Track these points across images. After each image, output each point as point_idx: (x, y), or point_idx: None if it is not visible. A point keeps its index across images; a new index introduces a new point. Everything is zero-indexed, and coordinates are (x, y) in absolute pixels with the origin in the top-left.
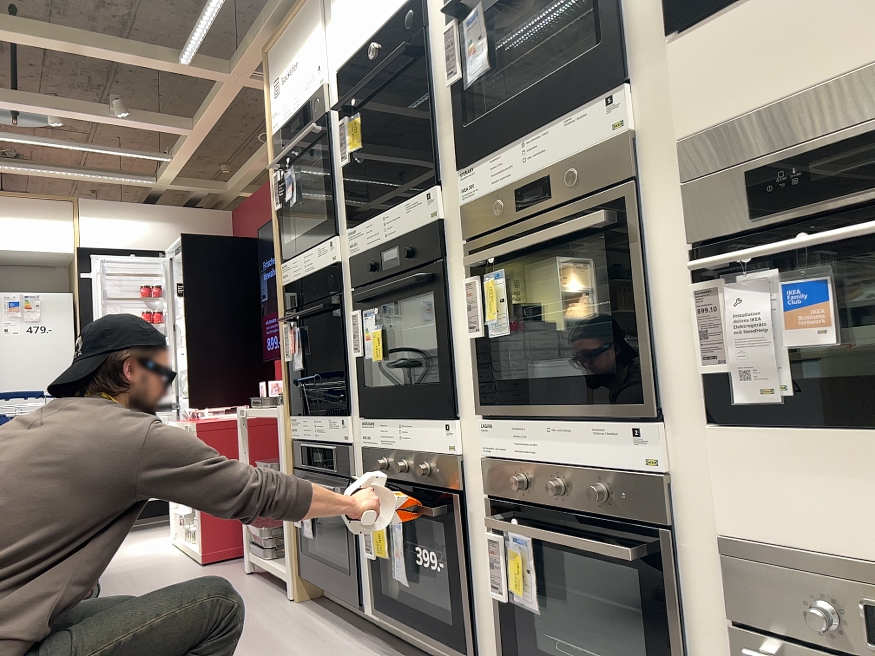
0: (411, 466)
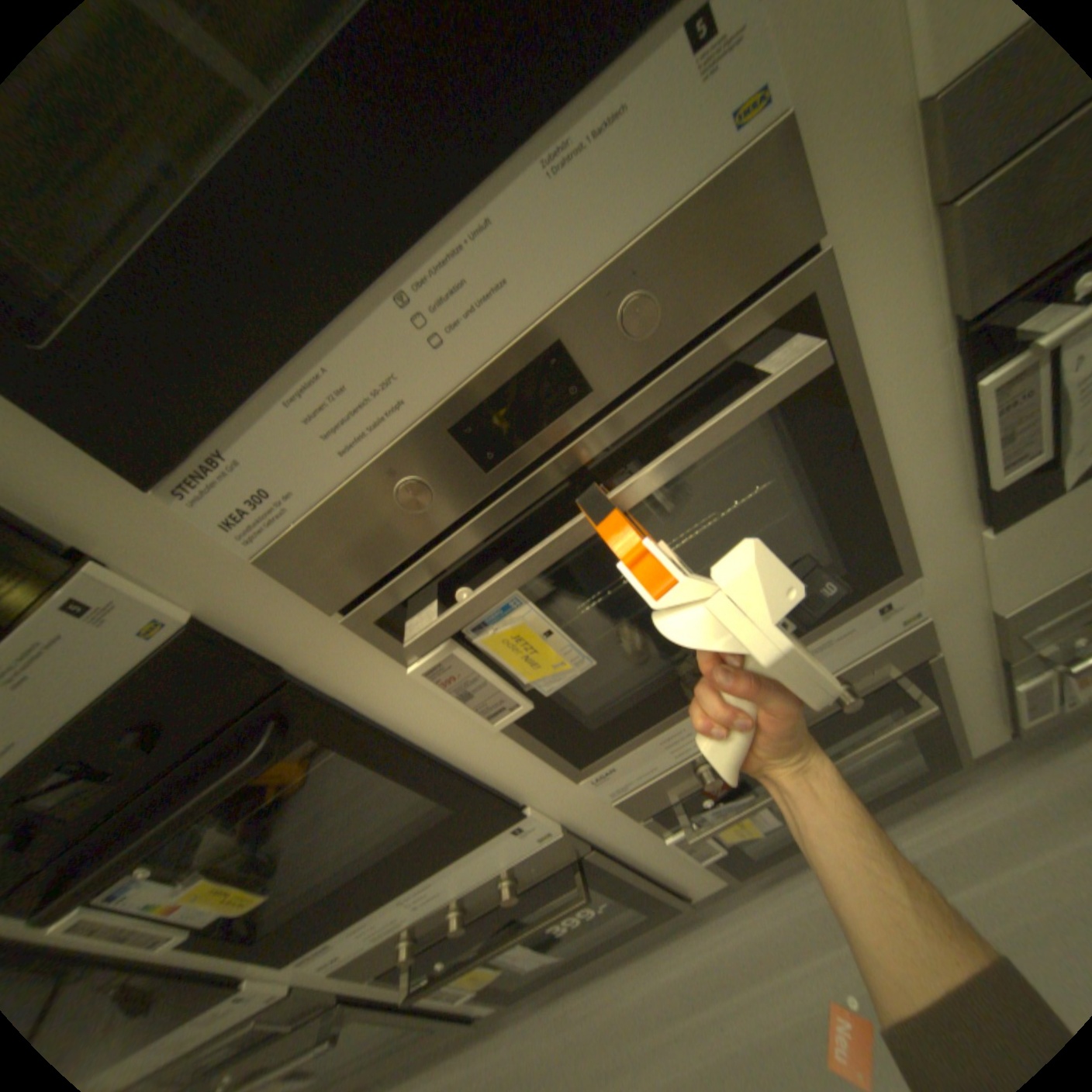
0: (465, 907)
